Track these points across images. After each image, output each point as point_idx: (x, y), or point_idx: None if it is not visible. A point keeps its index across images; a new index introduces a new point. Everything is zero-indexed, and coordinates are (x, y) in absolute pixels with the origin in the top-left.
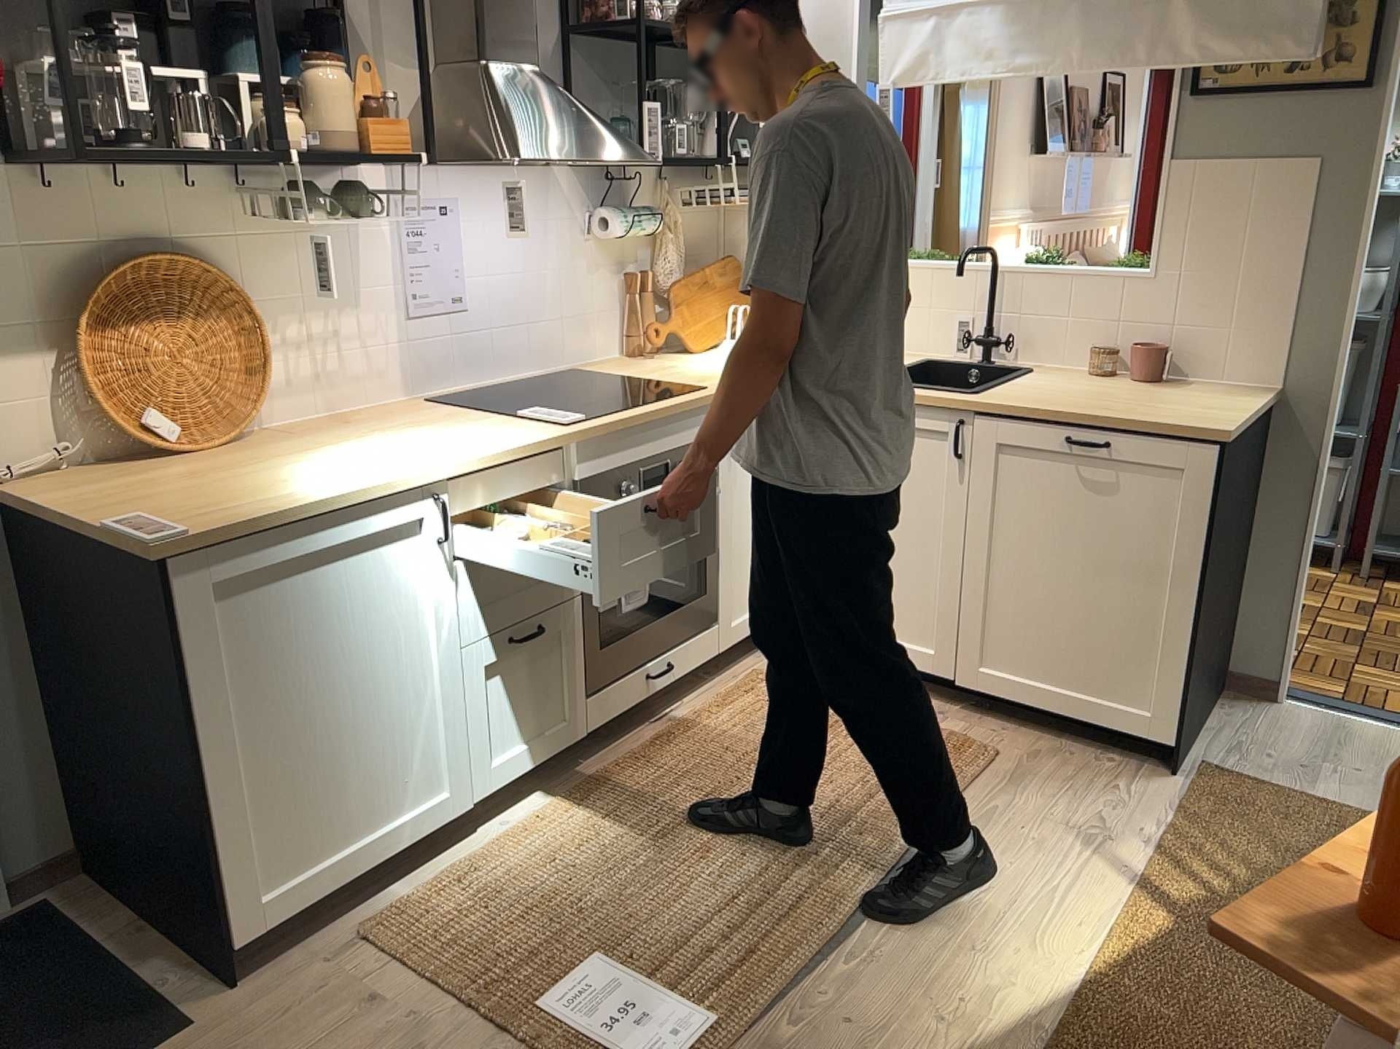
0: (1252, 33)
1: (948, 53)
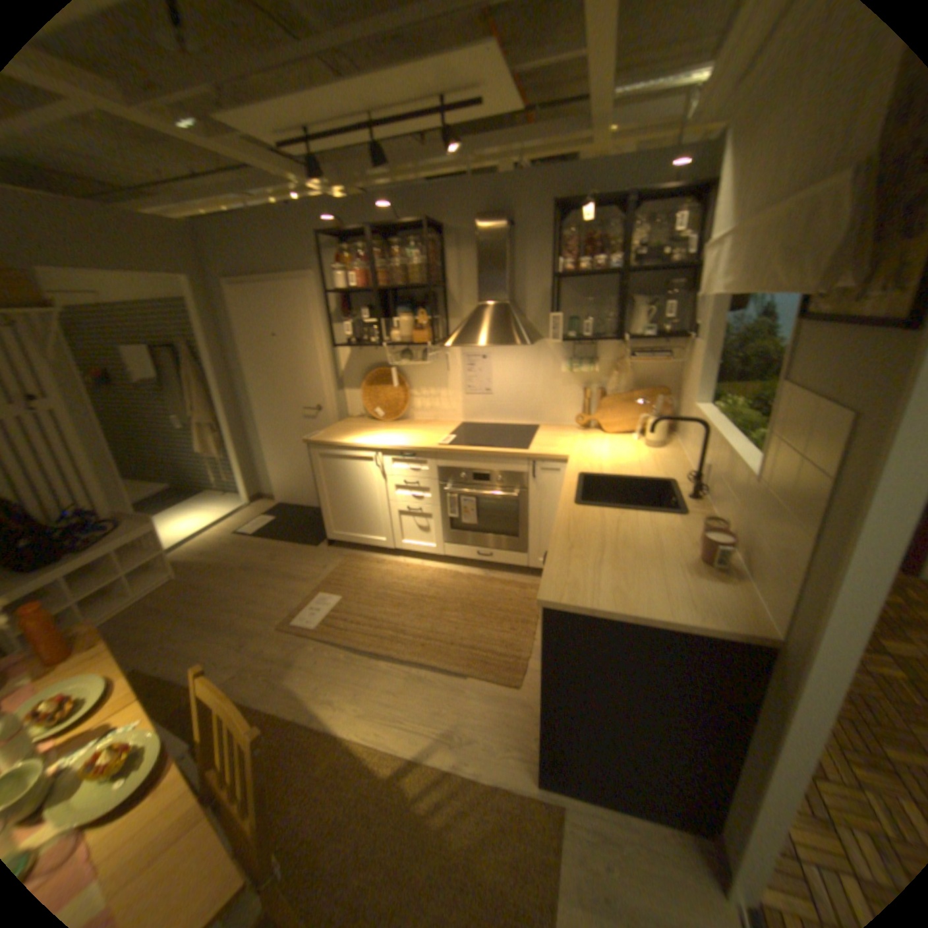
0: (802, 260)
1: (719, 271)
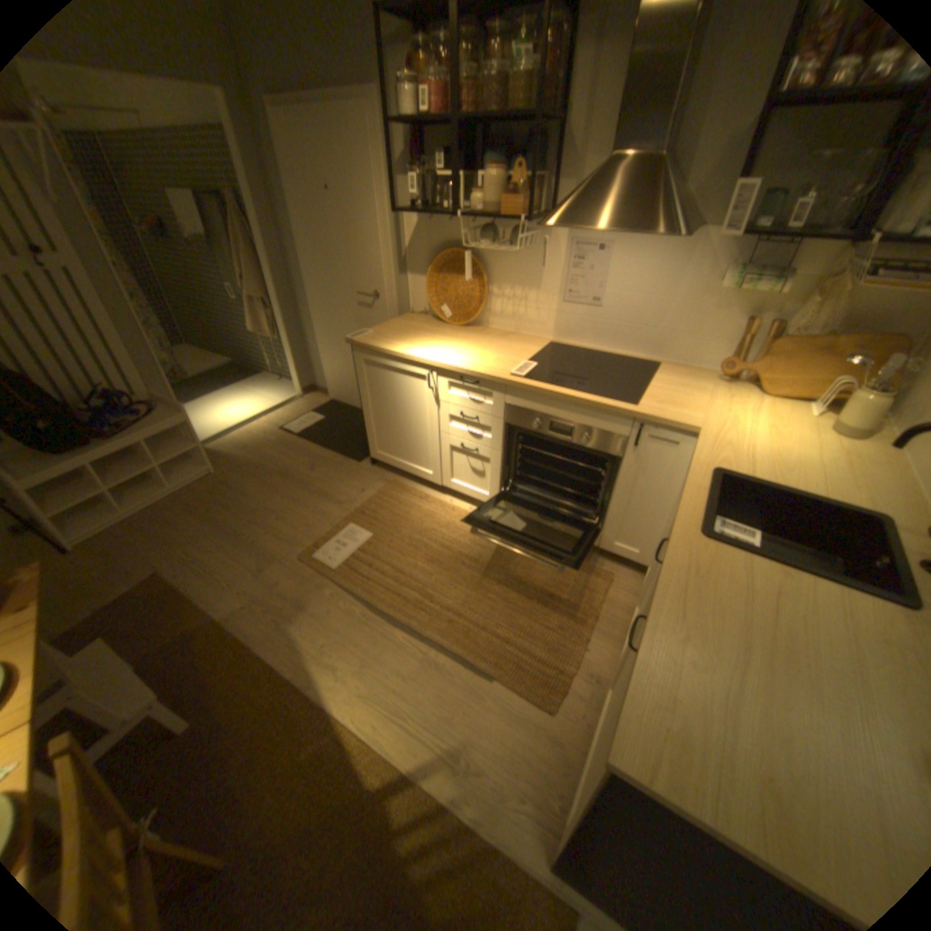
0: None
1: None
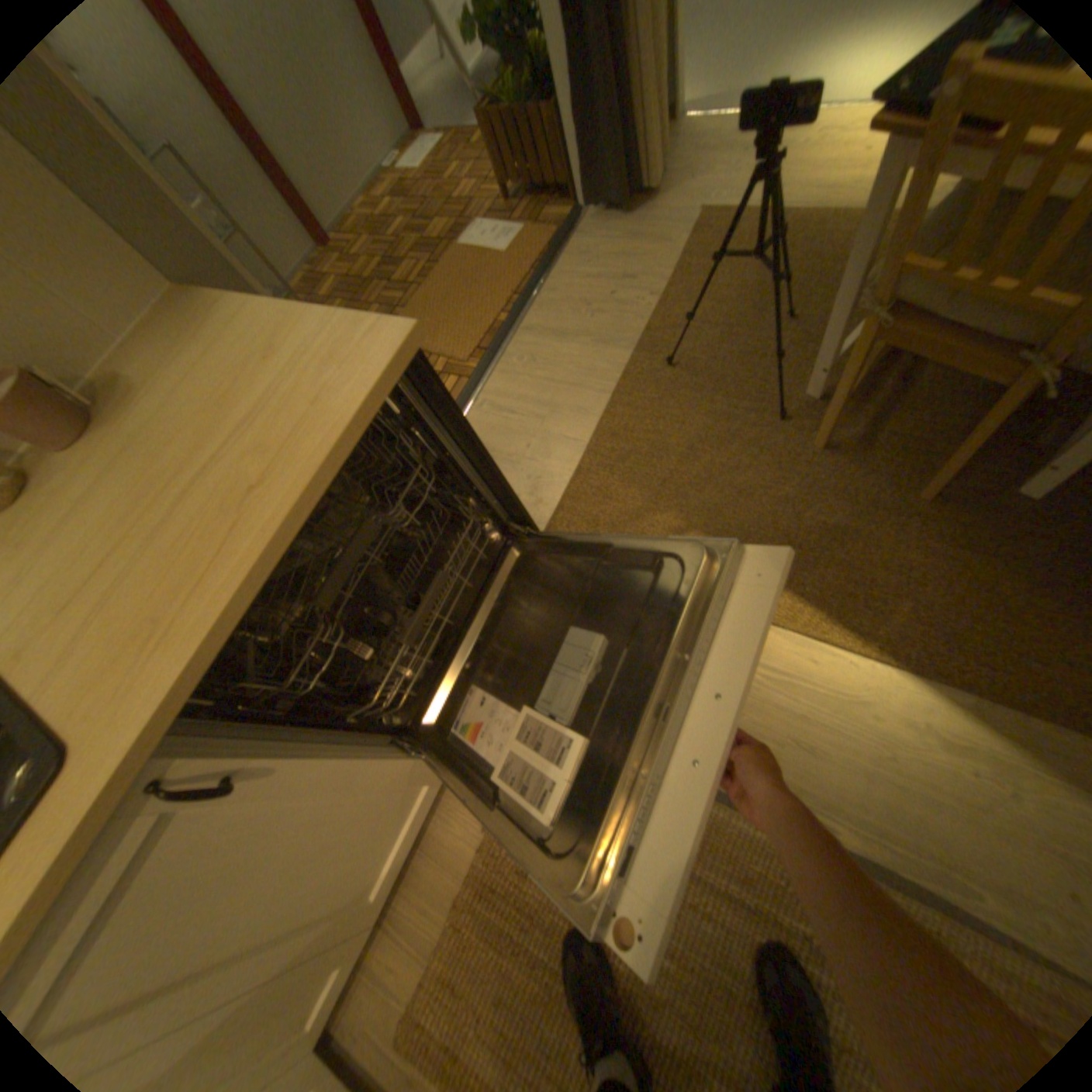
0: None
1: None
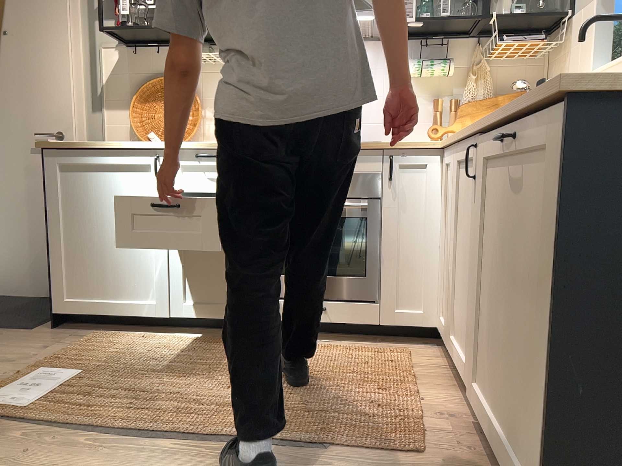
0: None
1: None
